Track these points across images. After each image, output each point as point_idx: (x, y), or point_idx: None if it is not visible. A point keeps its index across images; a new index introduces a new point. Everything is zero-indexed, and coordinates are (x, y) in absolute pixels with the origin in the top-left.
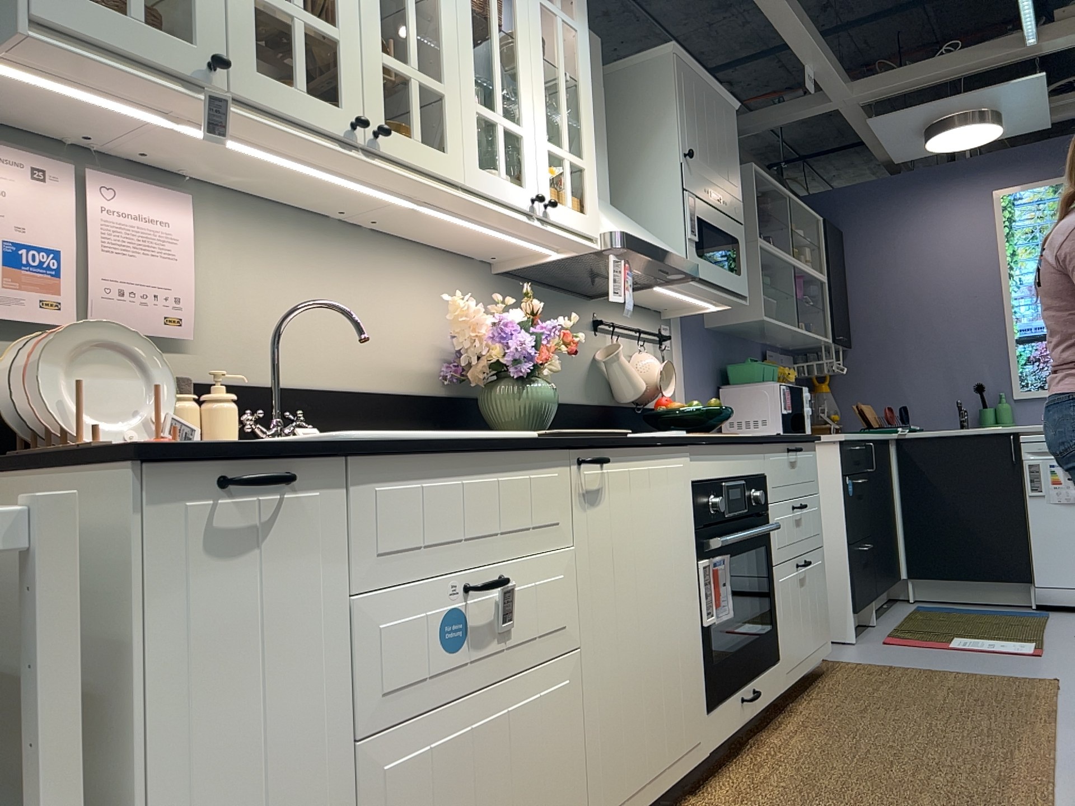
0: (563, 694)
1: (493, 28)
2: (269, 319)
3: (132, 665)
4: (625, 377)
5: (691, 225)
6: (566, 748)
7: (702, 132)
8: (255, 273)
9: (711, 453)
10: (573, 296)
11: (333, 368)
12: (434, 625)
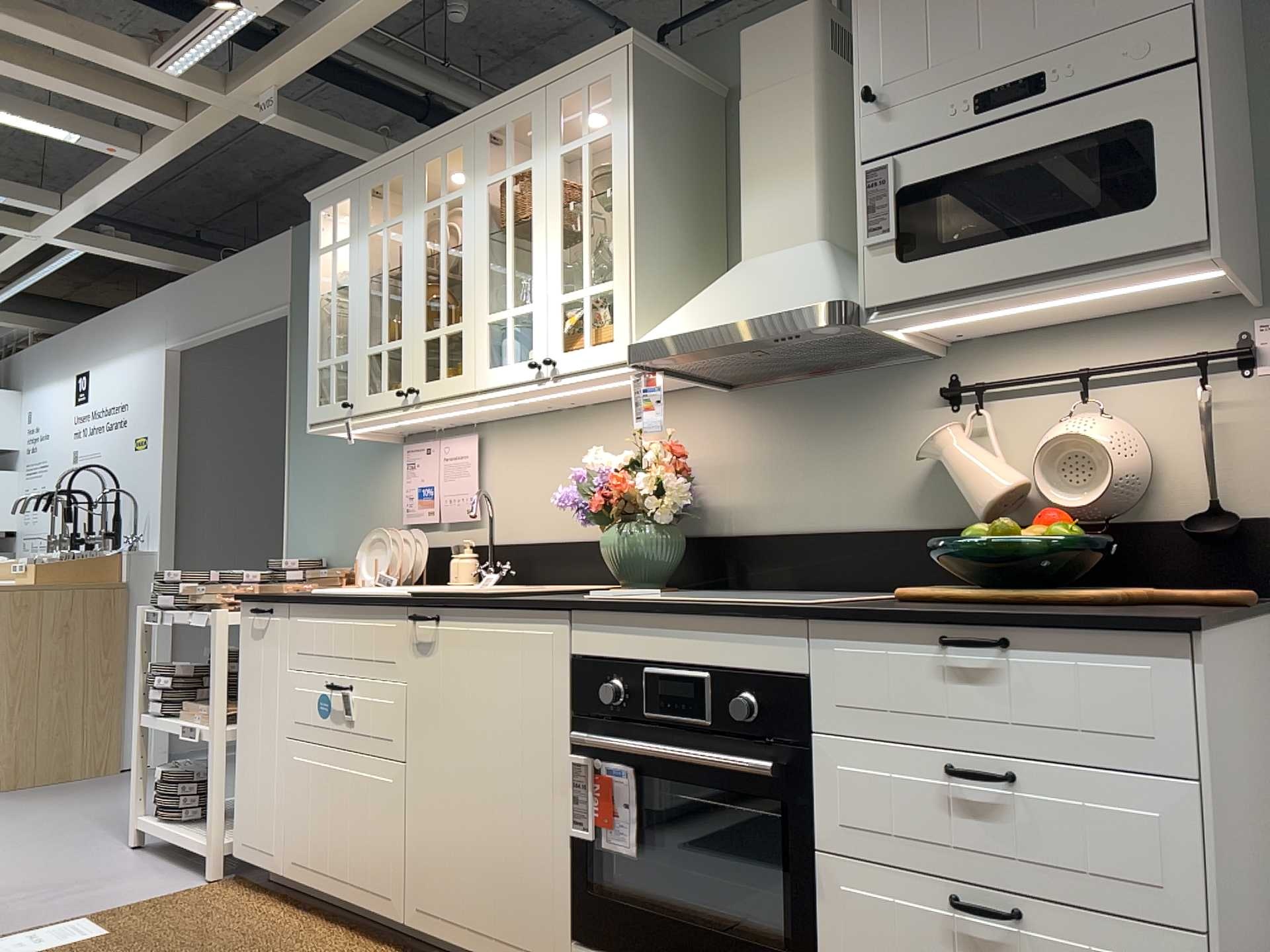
0: (387, 787)
1: (506, 234)
2: (521, 497)
3: (240, 670)
4: (959, 479)
5: (866, 223)
6: (387, 827)
7: (947, 0)
8: (514, 467)
9: (618, 623)
10: (884, 367)
11: (558, 525)
12: (317, 698)
